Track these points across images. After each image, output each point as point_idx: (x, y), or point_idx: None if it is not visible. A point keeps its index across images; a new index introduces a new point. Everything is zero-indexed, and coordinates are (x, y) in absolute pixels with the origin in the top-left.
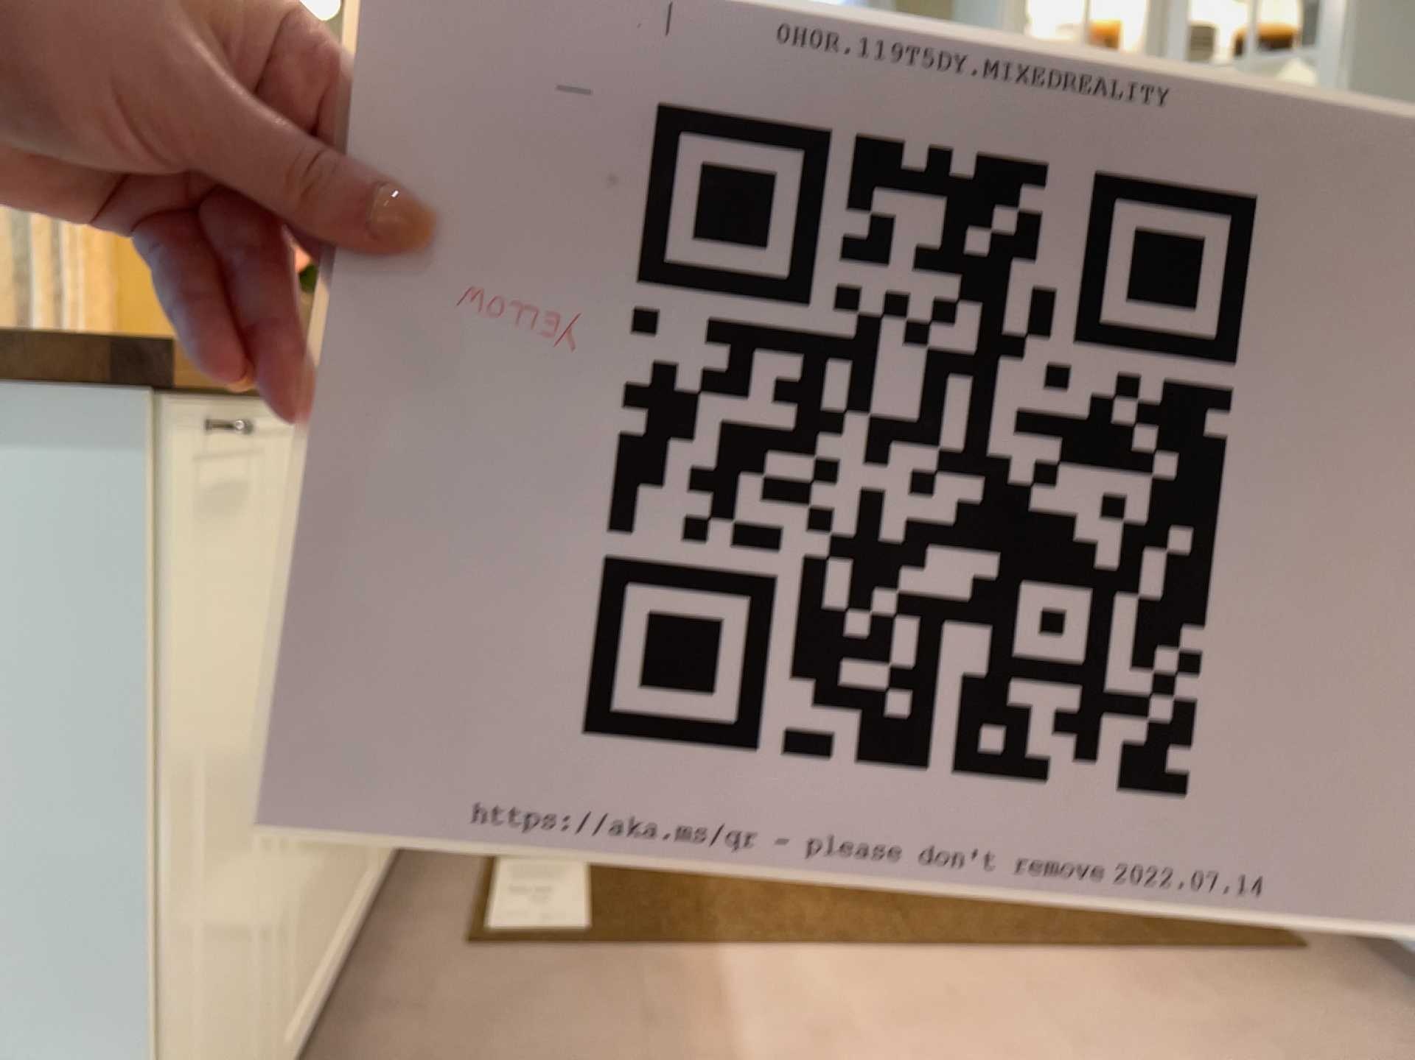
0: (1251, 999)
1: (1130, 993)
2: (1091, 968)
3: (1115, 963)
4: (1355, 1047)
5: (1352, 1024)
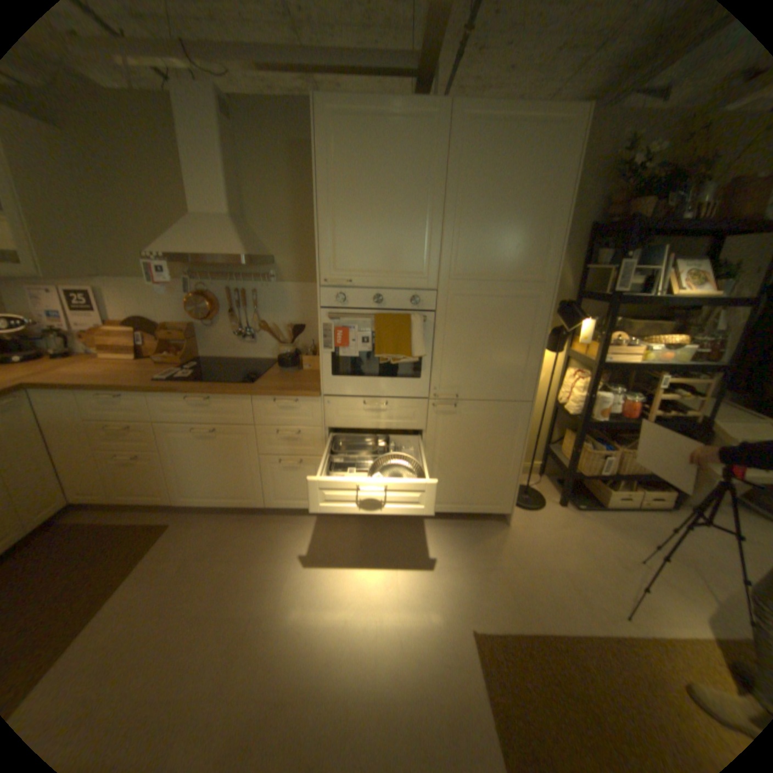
0: (172, 554)
1: (146, 585)
2: (126, 590)
3: (130, 581)
4: (203, 543)
5: (196, 538)
